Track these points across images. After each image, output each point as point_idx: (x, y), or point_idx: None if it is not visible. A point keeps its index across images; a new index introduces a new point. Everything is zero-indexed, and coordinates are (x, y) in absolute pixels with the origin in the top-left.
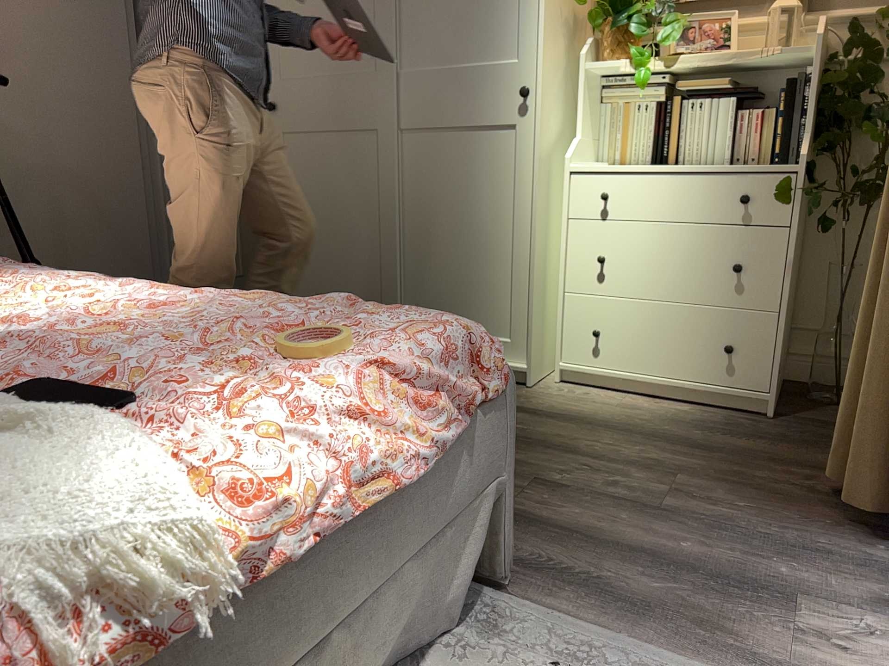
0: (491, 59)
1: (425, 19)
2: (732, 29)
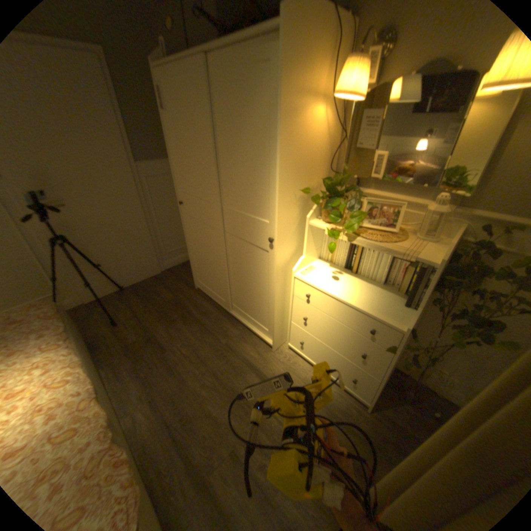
0: (257, 215)
1: (230, 184)
2: (401, 214)
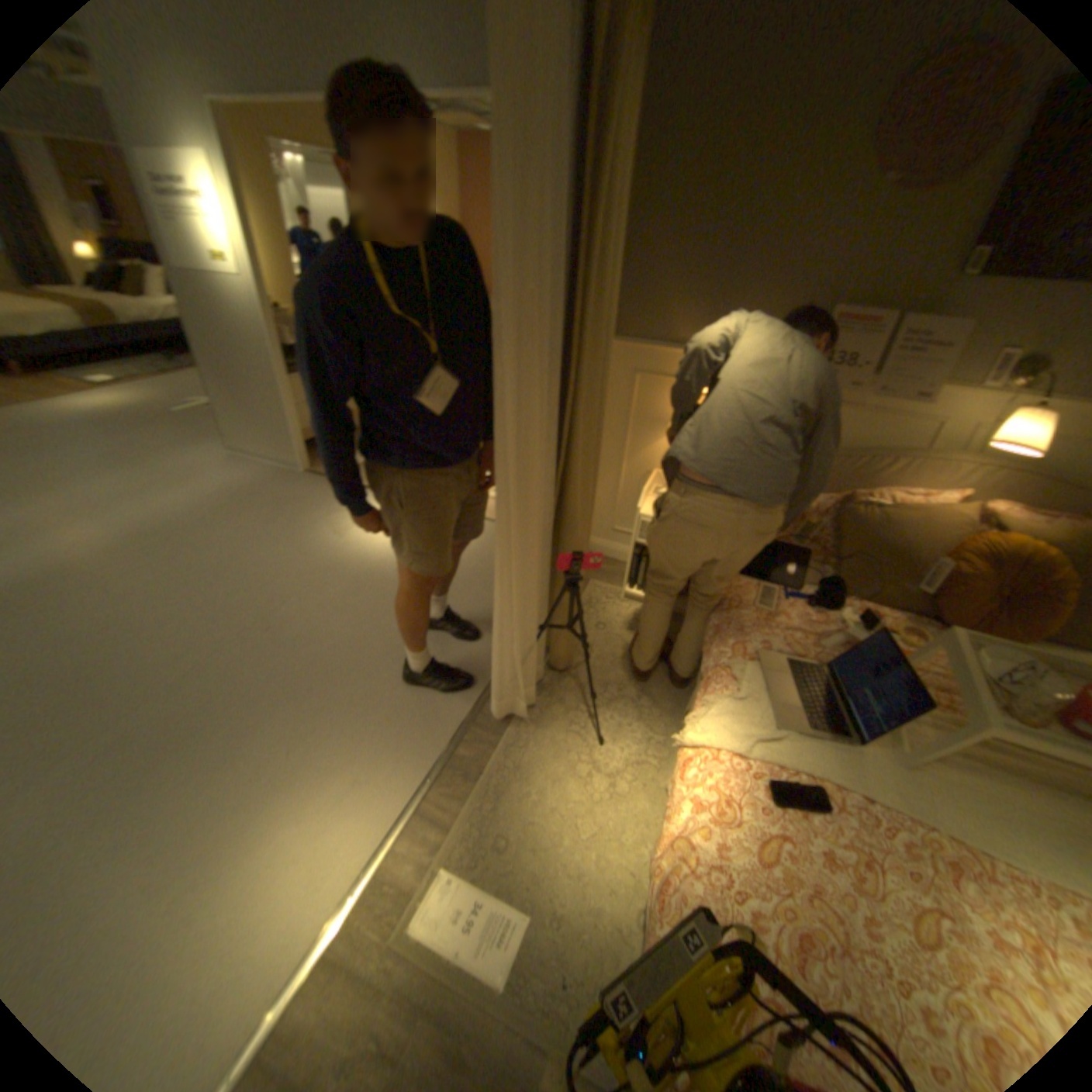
0: None
1: None
2: None
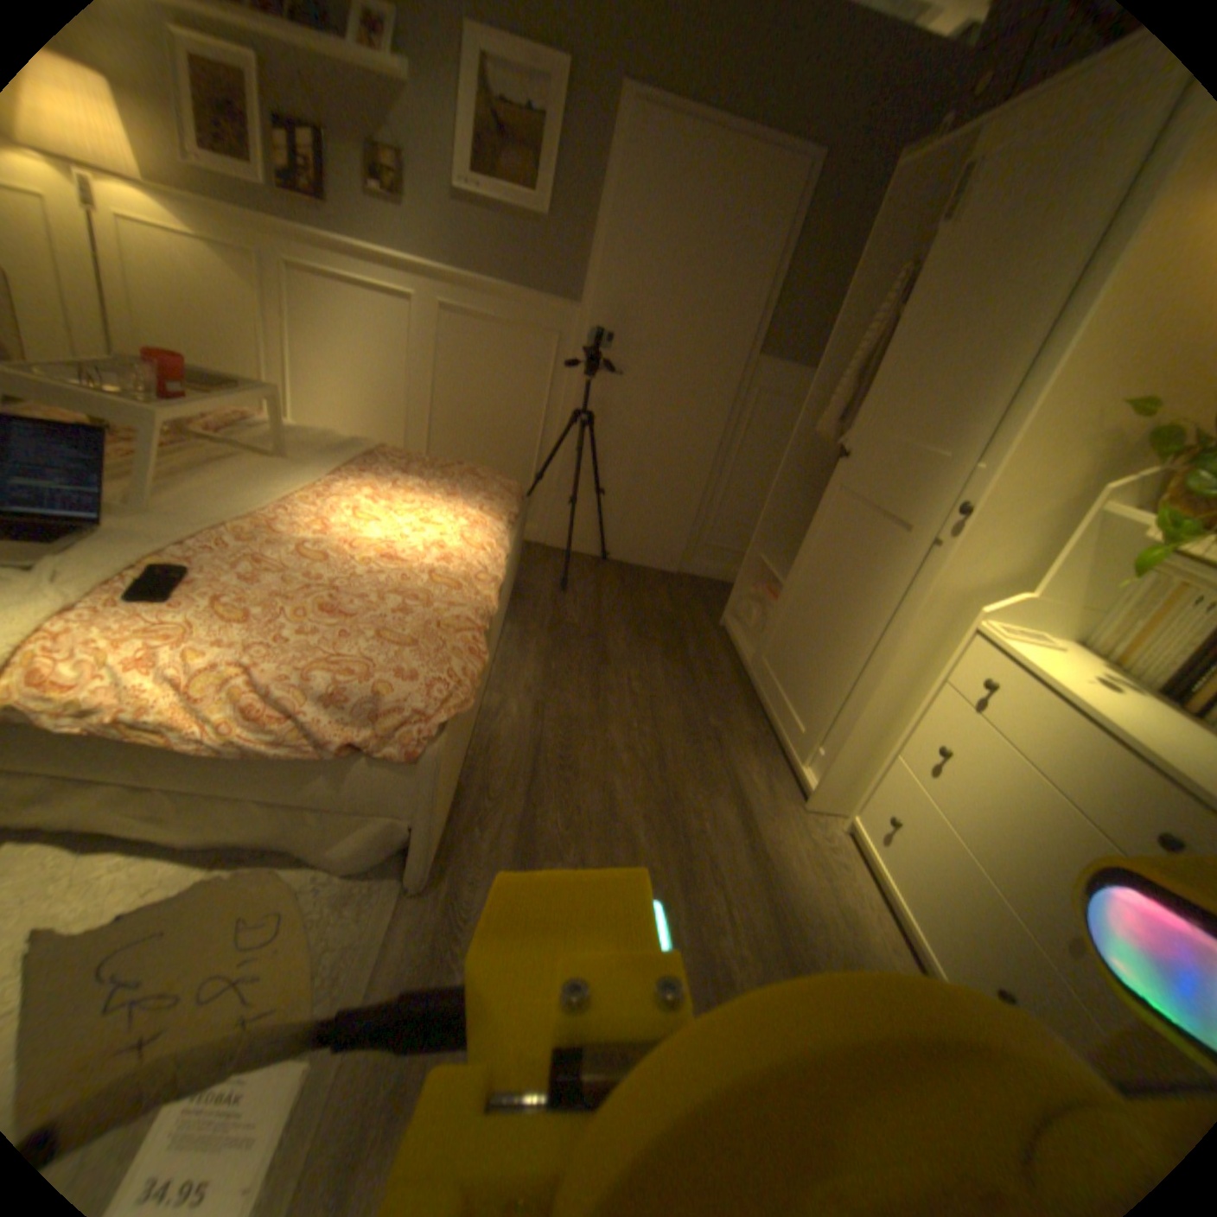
0: (964, 453)
1: (936, 384)
2: None
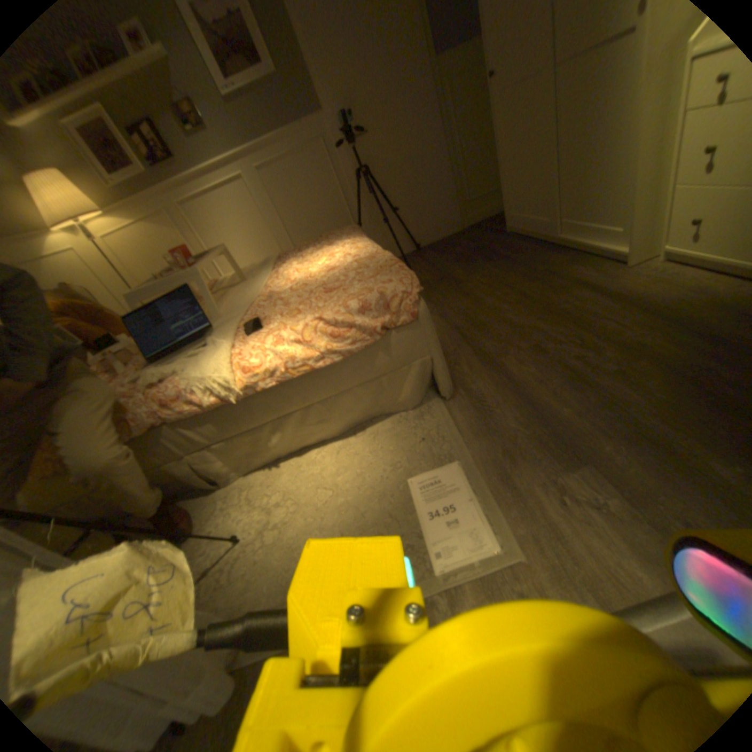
0: None
1: None
2: None
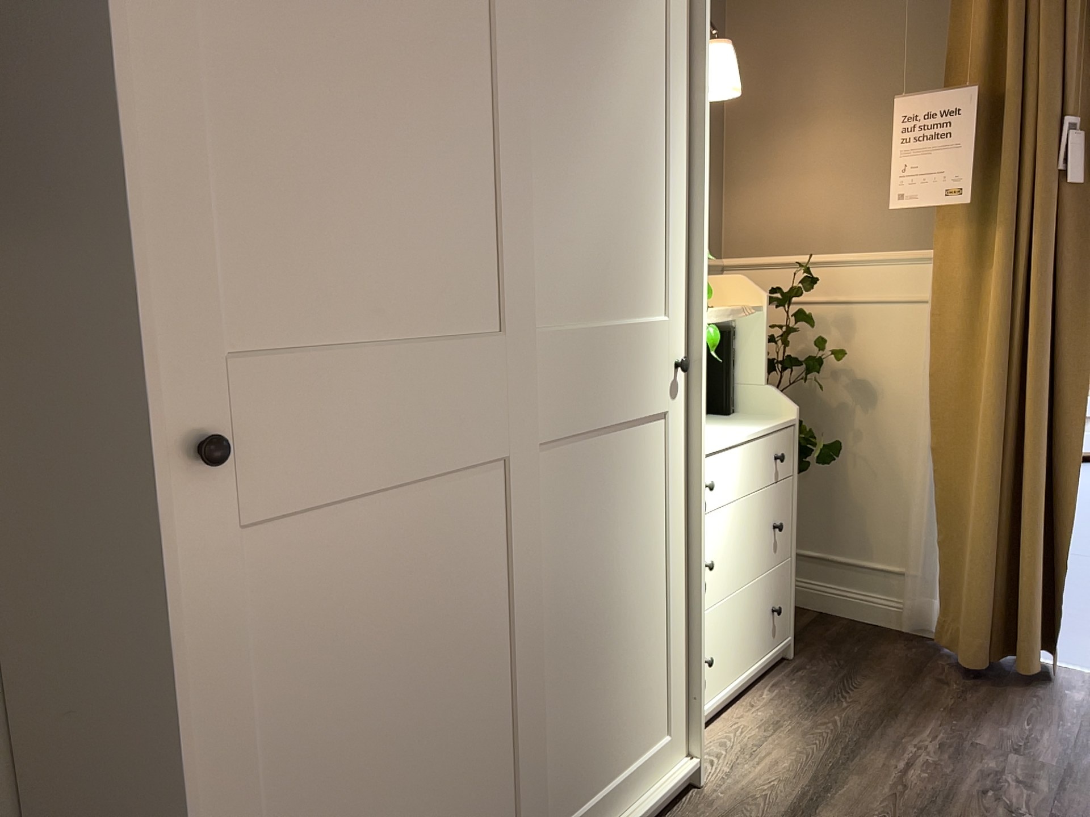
0: (643, 313)
1: (563, 232)
2: None
